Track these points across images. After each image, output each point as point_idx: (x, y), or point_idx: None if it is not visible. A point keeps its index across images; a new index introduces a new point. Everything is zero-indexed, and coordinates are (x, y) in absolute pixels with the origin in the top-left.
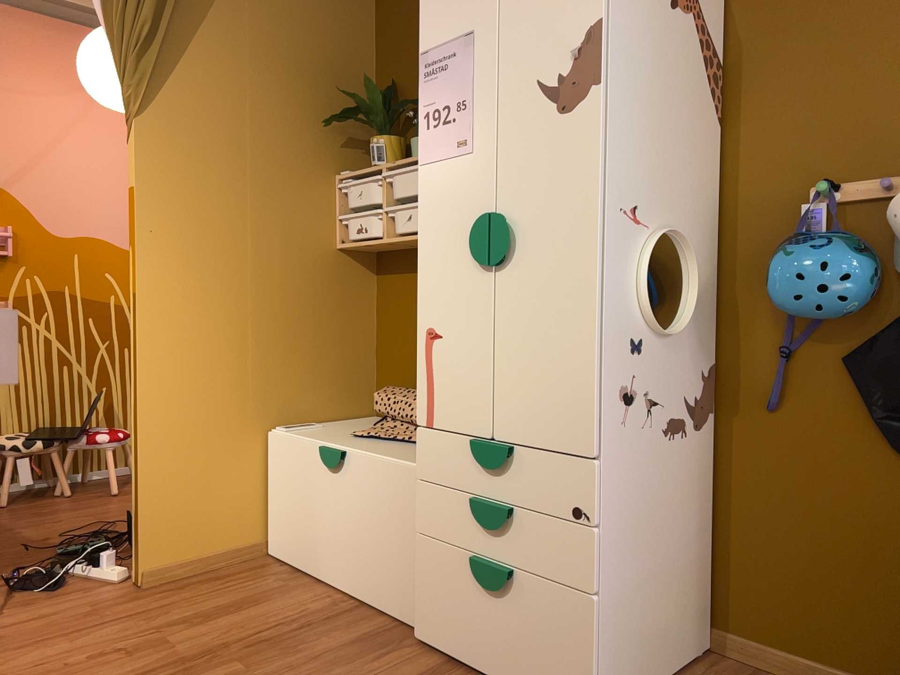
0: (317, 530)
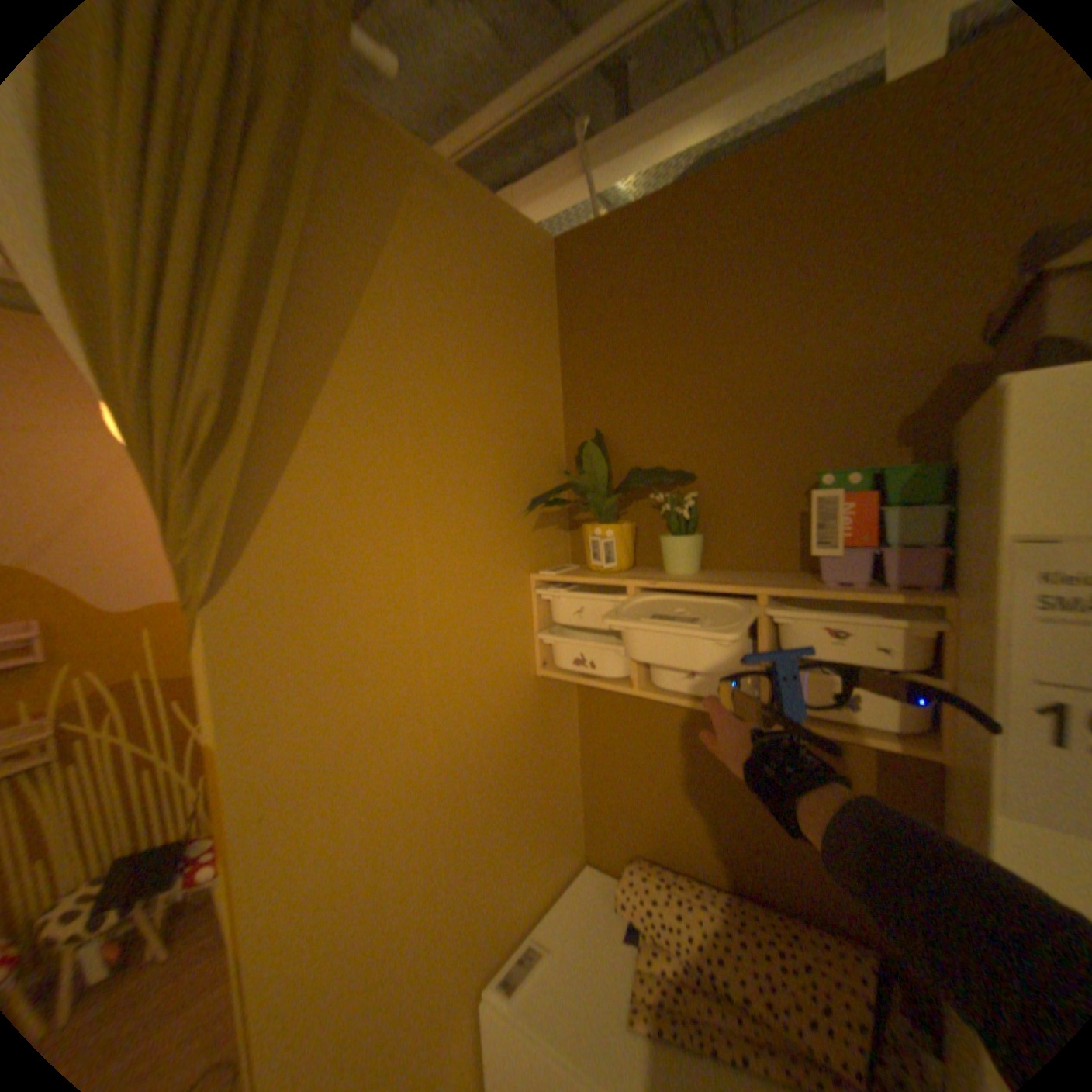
0: None
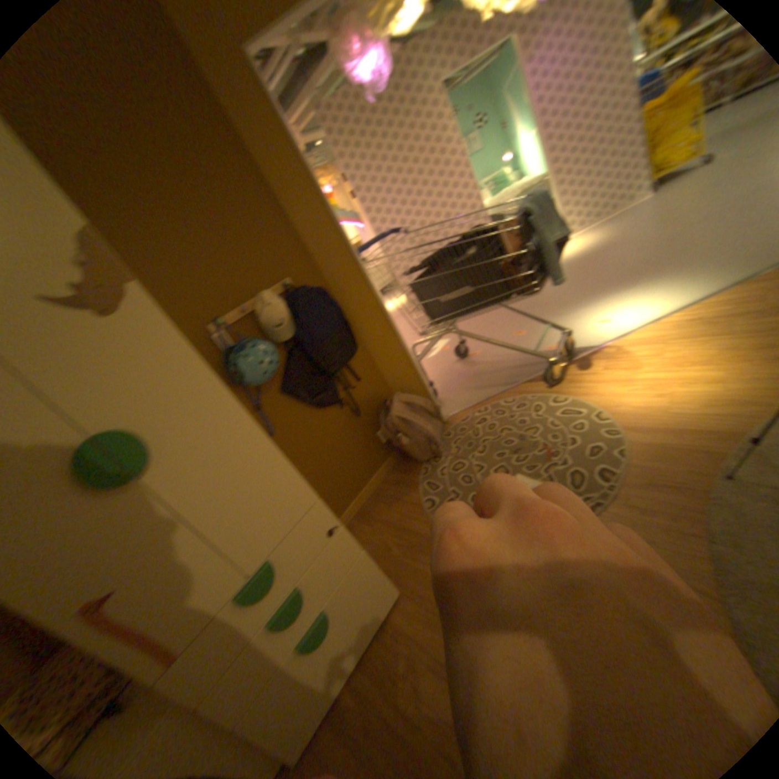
0: None
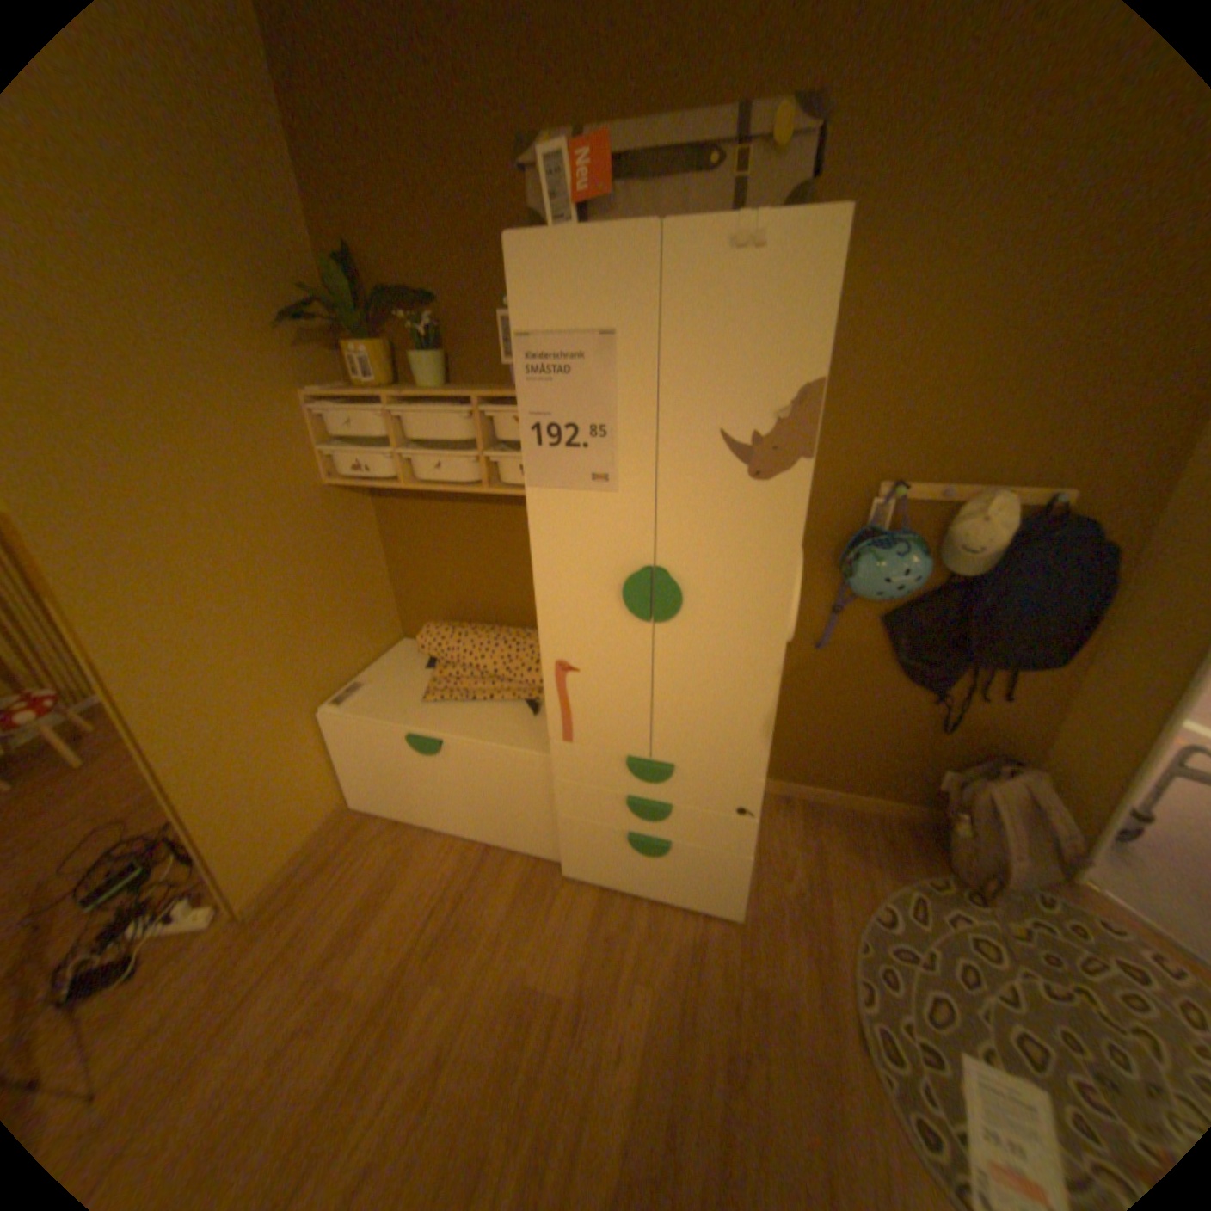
0: (418, 796)
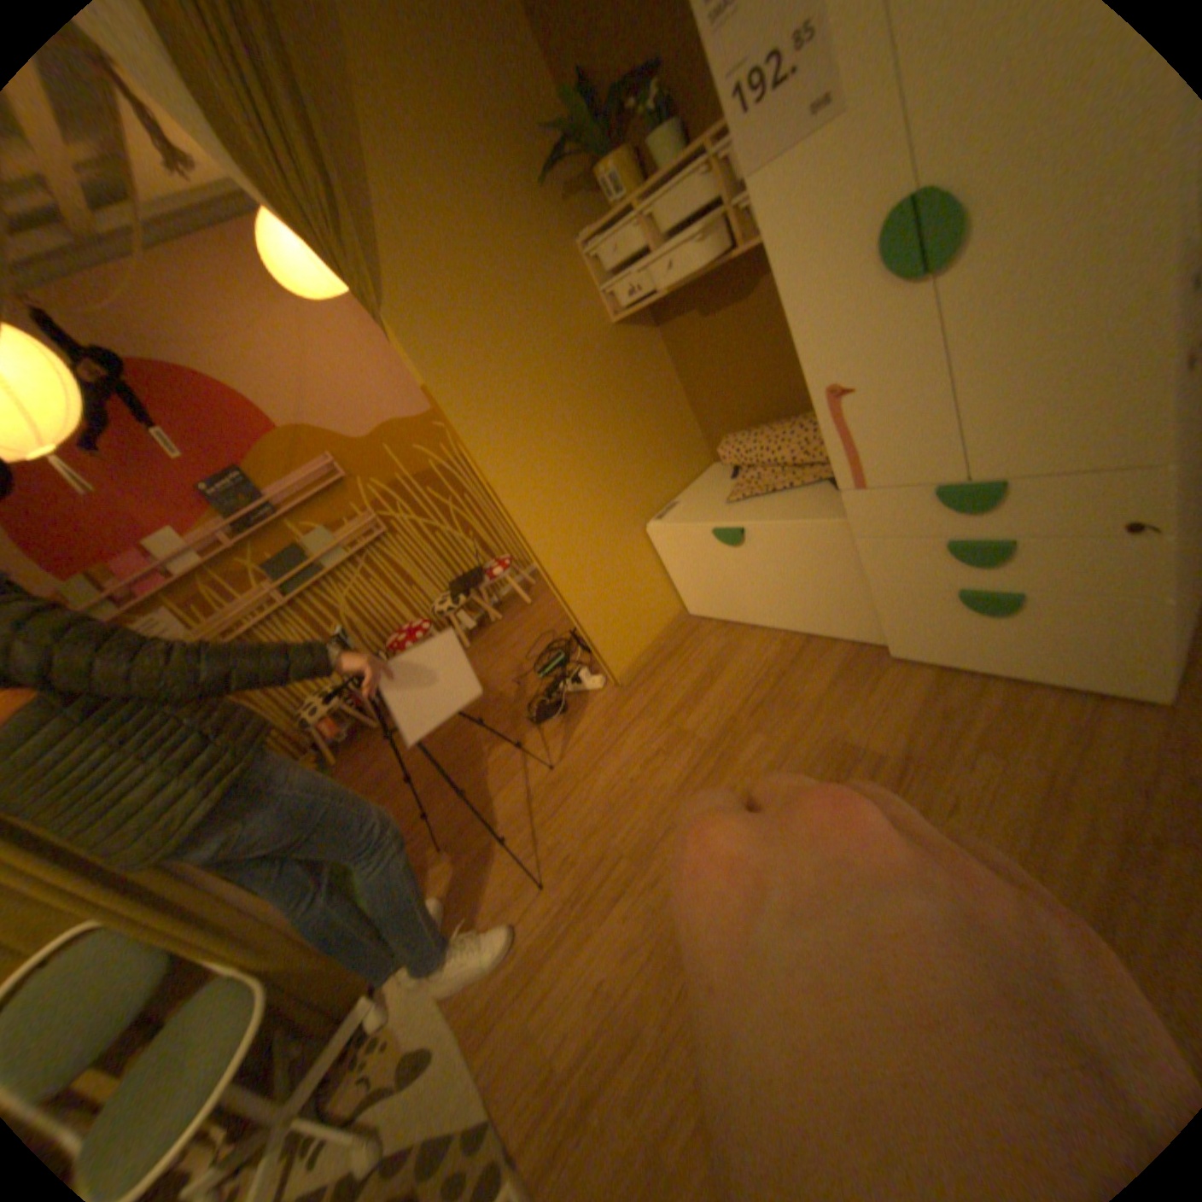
0: (736, 589)
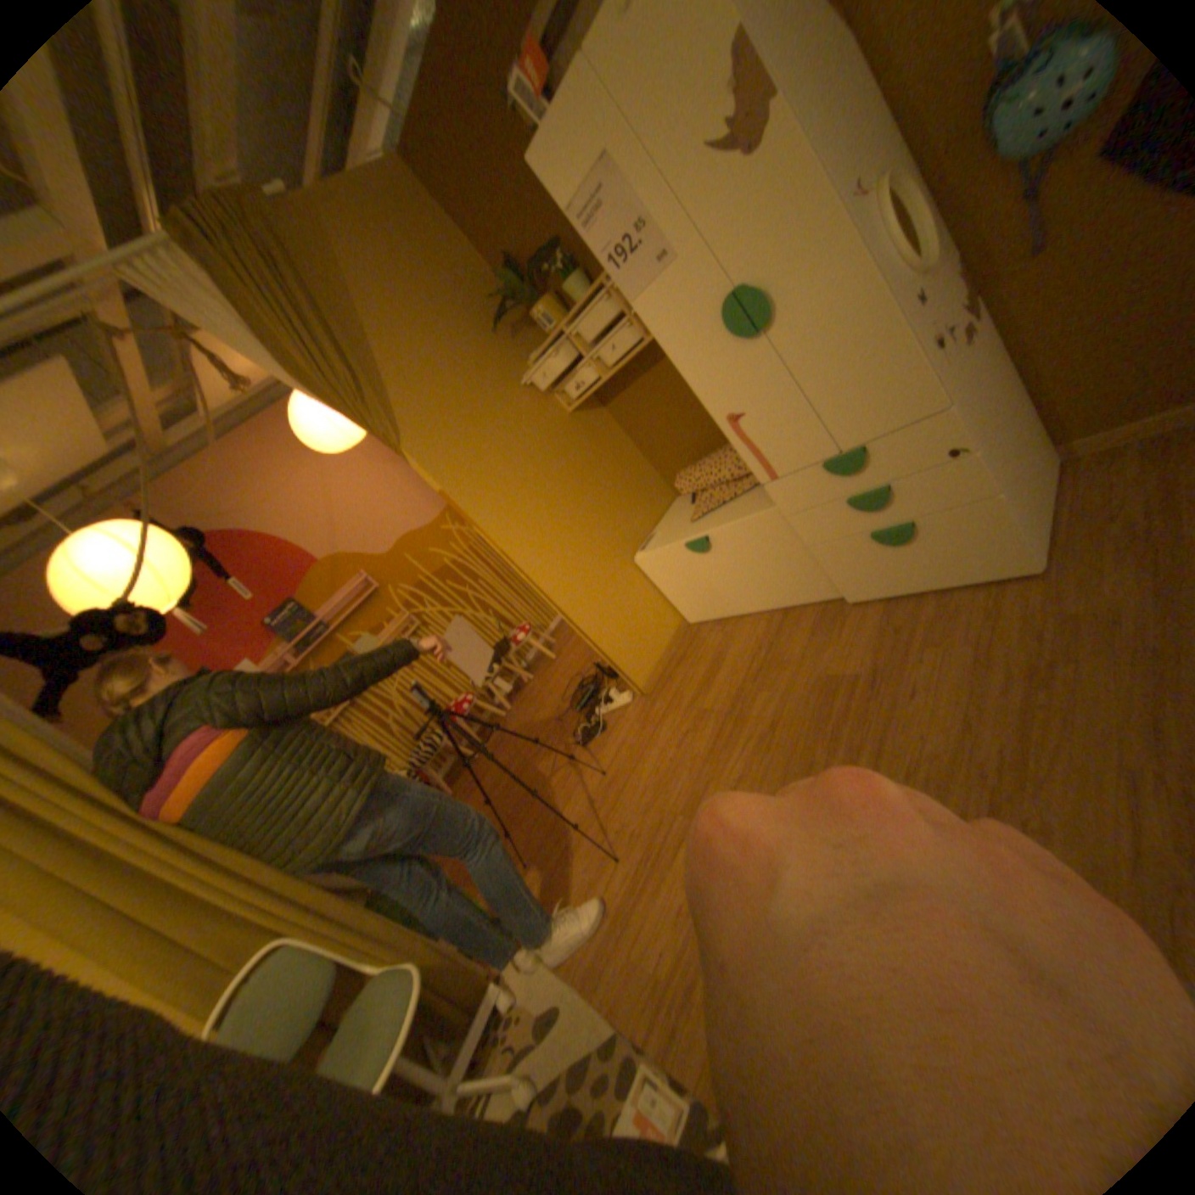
0: (720, 588)
